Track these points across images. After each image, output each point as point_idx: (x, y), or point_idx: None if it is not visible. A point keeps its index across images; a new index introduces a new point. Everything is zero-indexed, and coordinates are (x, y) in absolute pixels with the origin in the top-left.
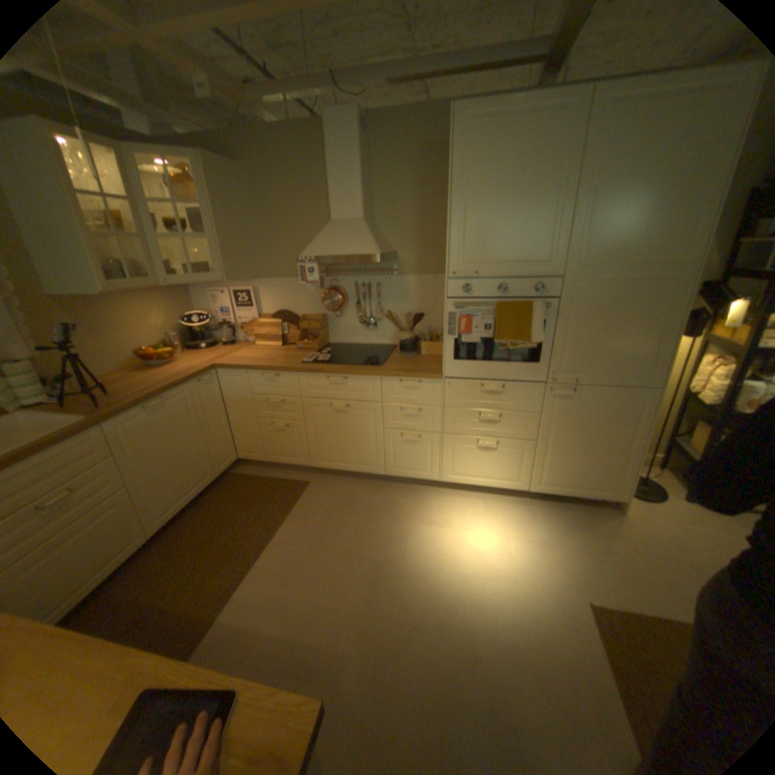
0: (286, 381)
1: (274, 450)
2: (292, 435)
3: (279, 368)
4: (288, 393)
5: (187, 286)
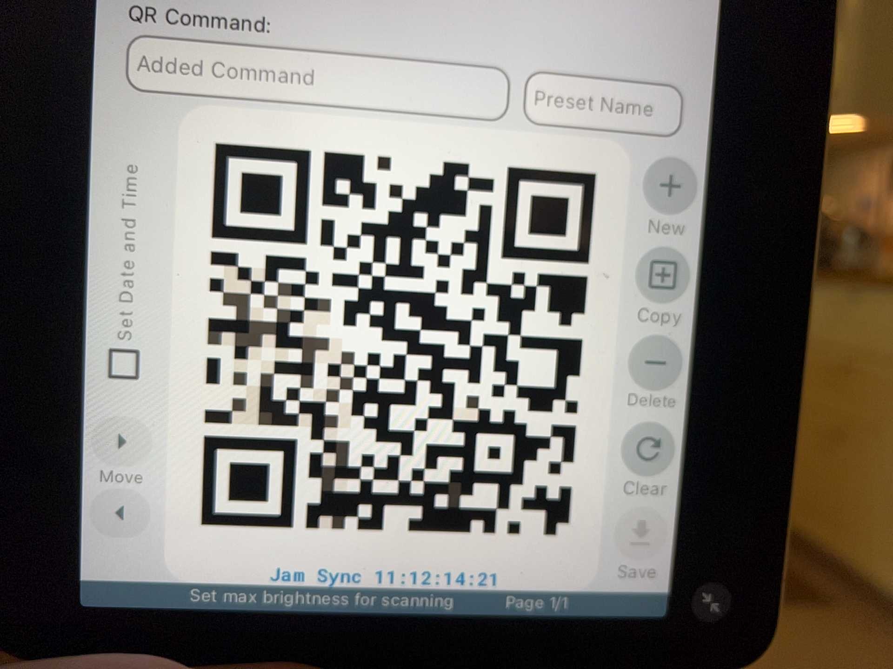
0: (877, 314)
1: (810, 498)
2: (853, 467)
3: (869, 277)
4: (874, 347)
5: (835, 160)
